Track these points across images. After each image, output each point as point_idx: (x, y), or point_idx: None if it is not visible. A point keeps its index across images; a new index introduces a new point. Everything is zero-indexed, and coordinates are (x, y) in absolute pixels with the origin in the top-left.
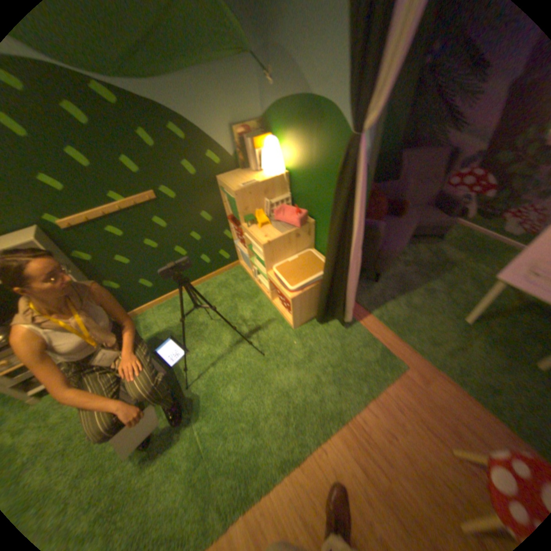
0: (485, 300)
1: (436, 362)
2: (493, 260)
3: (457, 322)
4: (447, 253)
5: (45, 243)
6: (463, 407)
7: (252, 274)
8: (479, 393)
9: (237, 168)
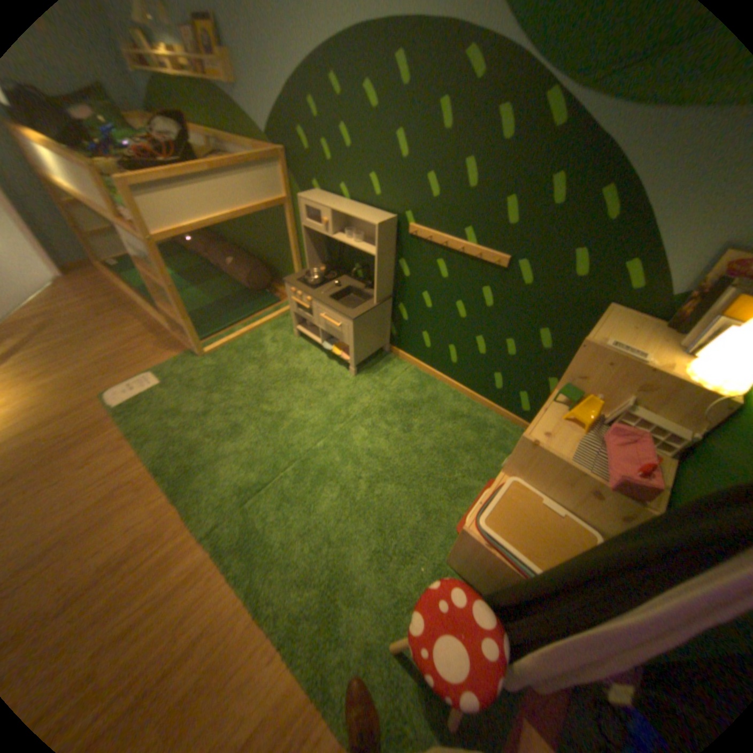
0: None
1: None
2: None
3: None
4: None
5: (390, 236)
6: None
7: None
8: None
9: (667, 319)
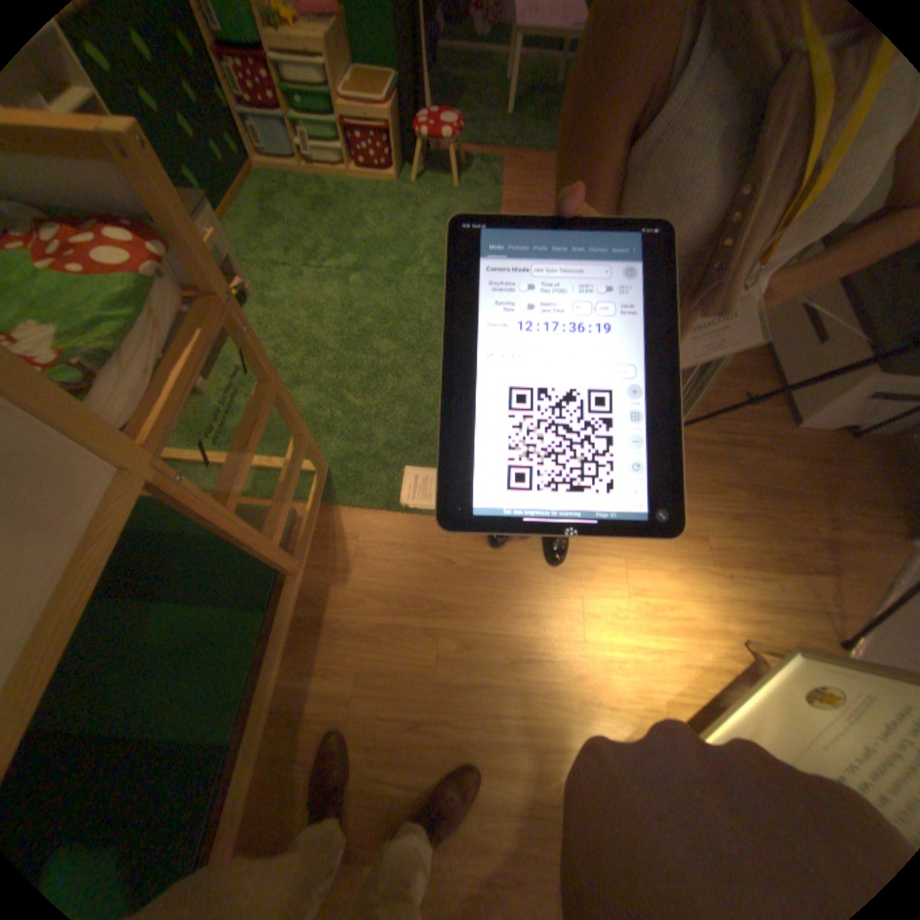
0: (505, 94)
1: (513, 143)
2: (485, 65)
3: (503, 115)
4: (449, 72)
5: None
6: (547, 158)
7: (287, 161)
8: (548, 145)
9: None
